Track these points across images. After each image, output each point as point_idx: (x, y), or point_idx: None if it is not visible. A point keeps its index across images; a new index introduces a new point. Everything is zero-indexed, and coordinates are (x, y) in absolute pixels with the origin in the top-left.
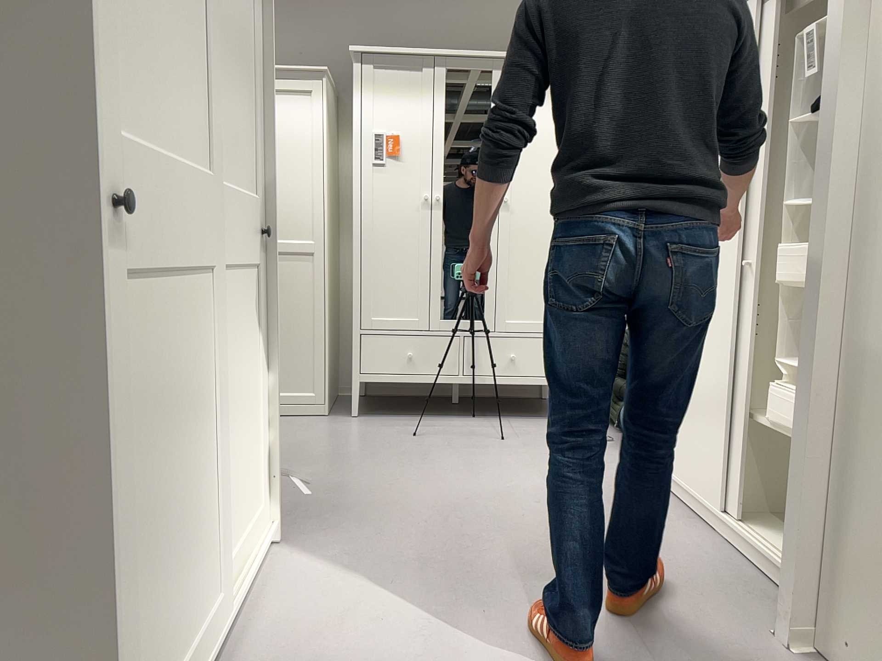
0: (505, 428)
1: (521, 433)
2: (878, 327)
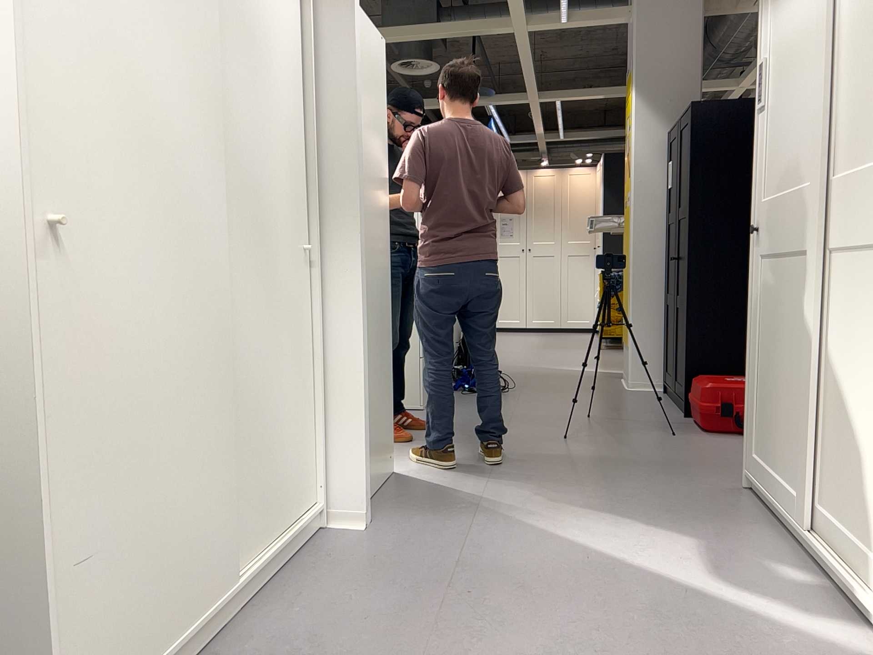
0: None
1: None
2: (364, 281)
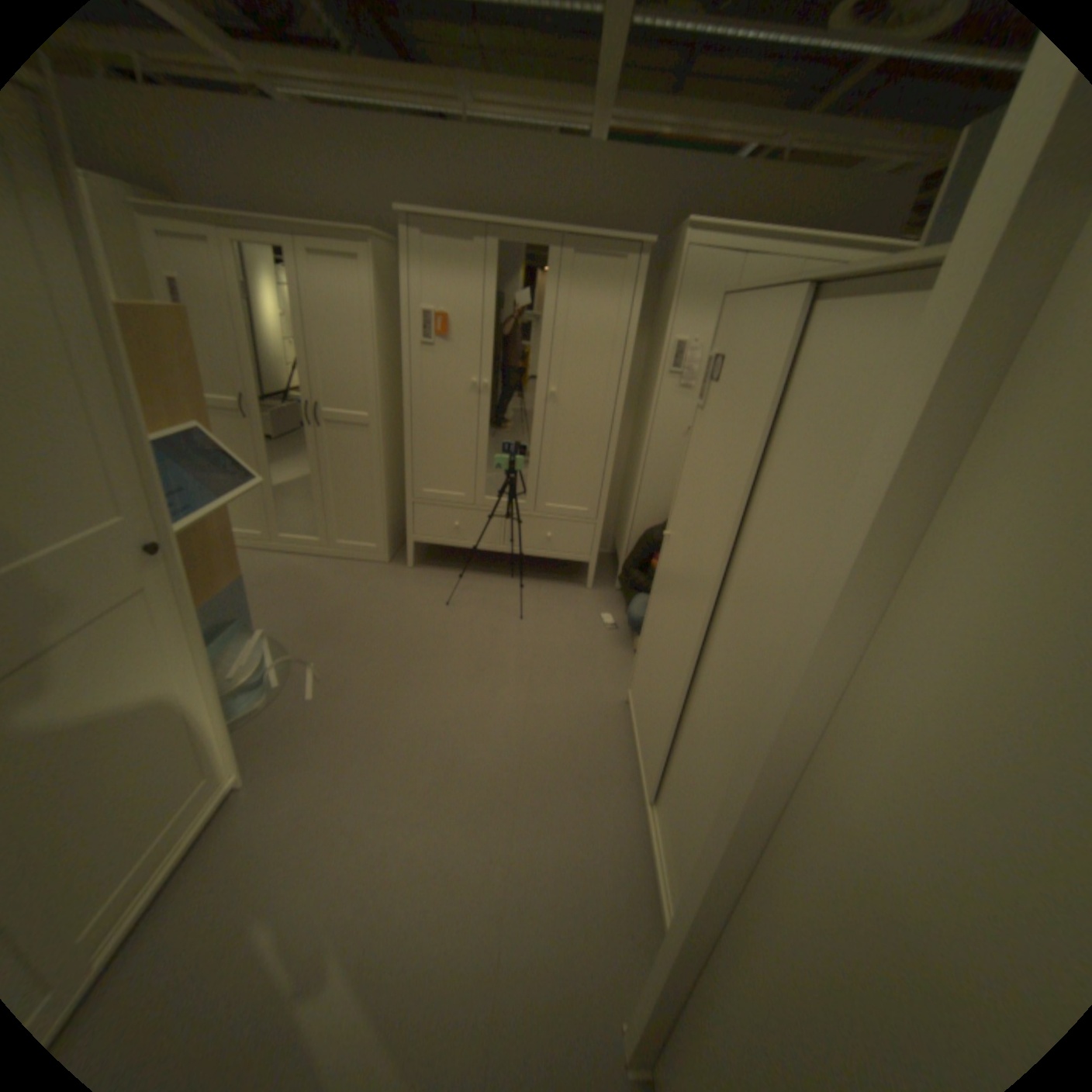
0: (531, 598)
1: (541, 607)
2: (766, 938)
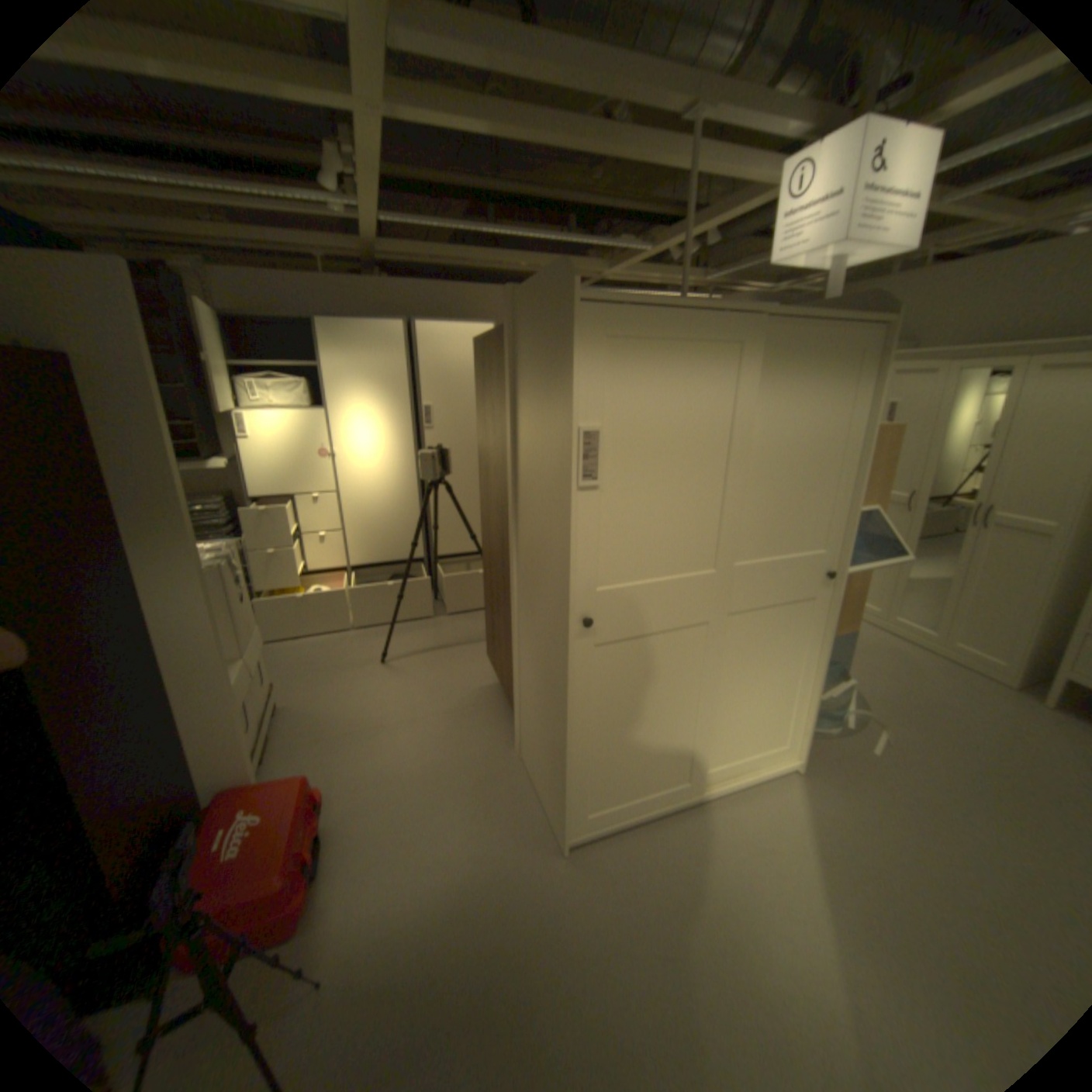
0: None
1: None
2: None
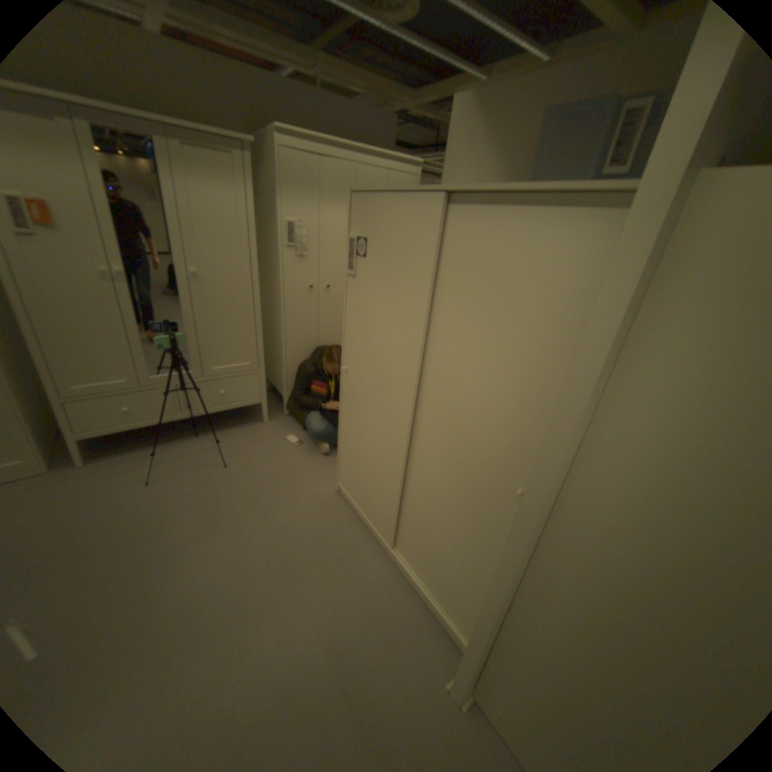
0: (224, 447)
1: (237, 450)
2: (556, 587)
